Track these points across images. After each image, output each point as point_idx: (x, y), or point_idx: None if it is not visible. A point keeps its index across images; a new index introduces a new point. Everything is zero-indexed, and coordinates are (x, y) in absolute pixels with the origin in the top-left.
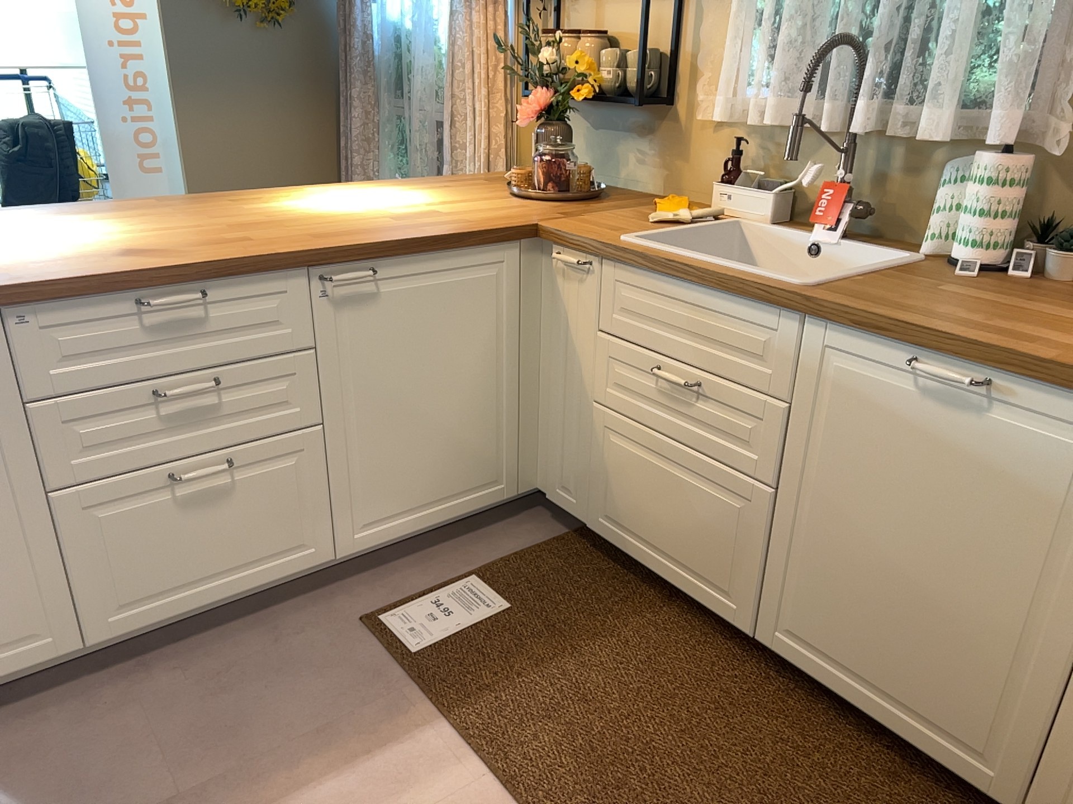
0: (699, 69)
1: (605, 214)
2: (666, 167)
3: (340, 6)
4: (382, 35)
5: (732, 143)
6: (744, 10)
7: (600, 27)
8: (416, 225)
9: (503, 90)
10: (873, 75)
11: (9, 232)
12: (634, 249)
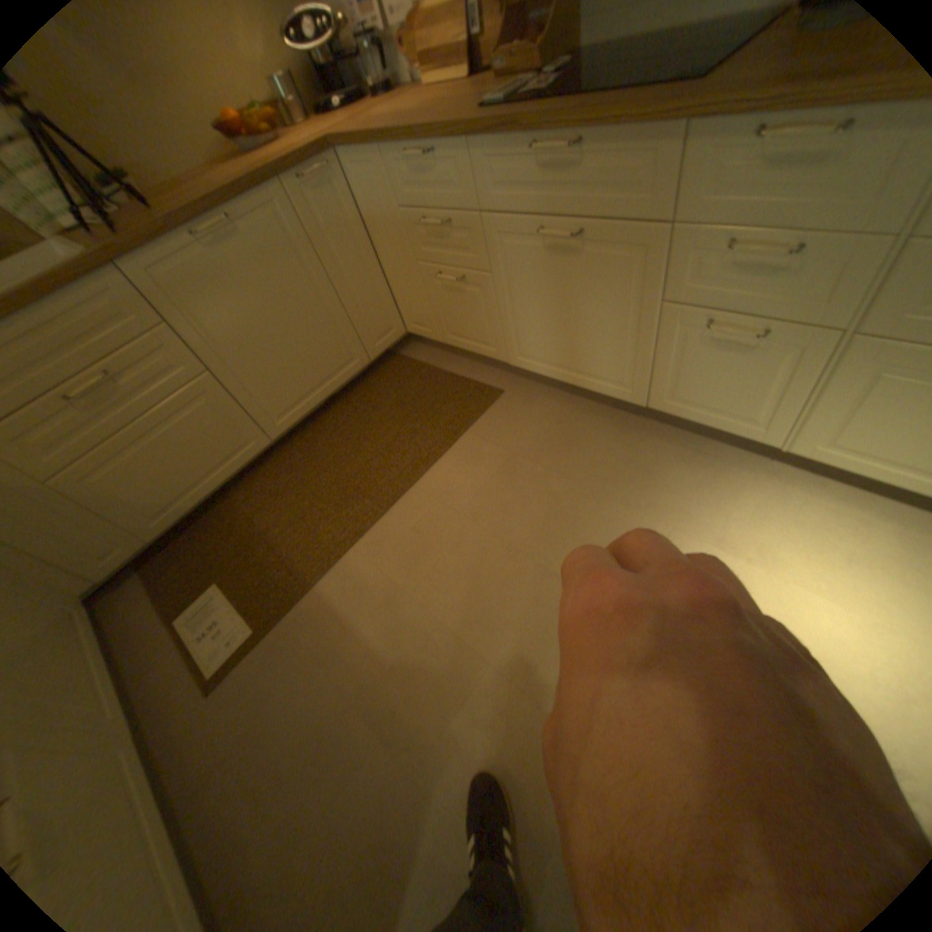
0: None
1: None
2: None
3: None
4: None
5: None
6: None
7: None
8: None
9: None
10: None
11: None
12: None
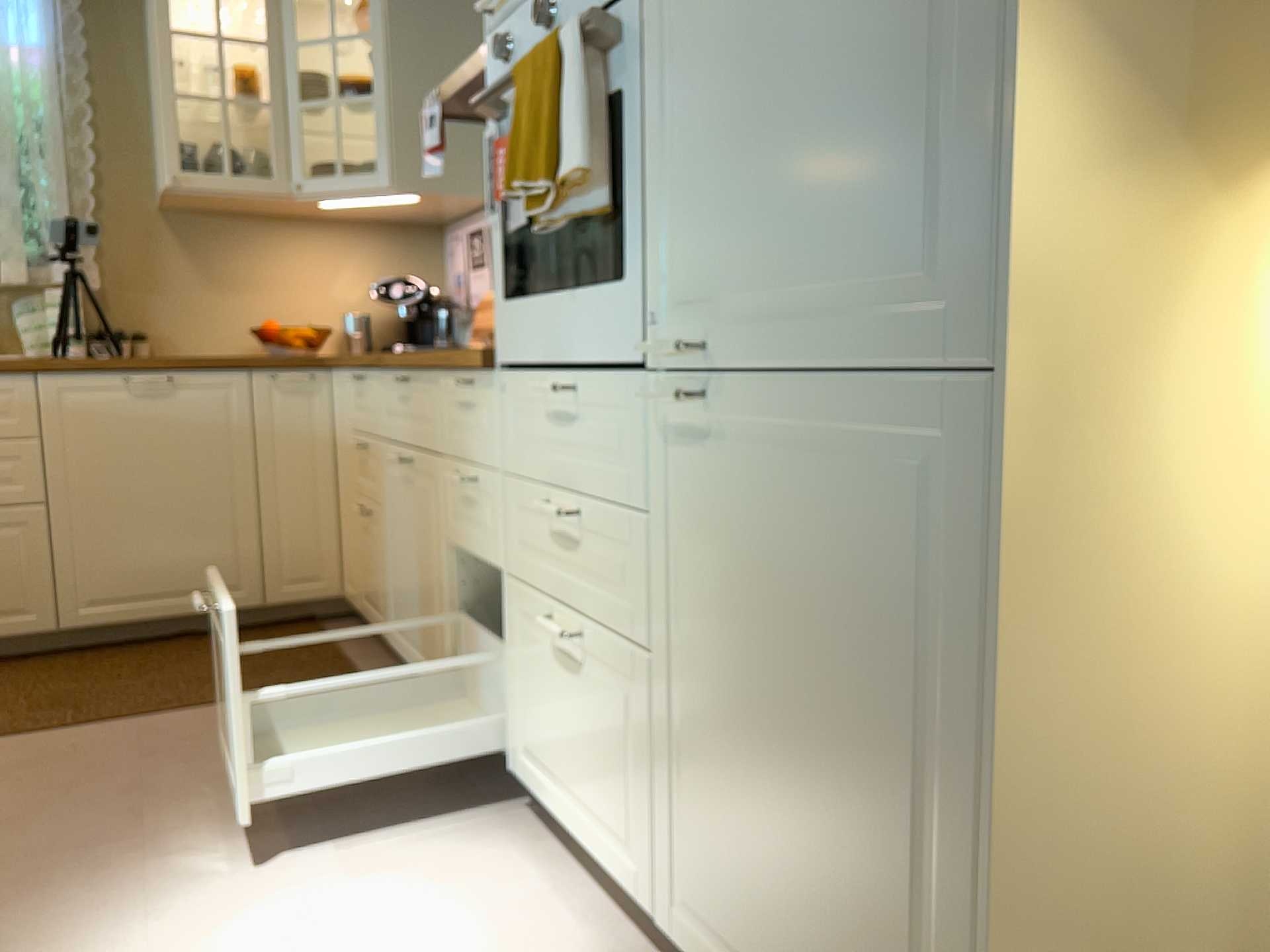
0: None
1: None
2: None
3: None
4: None
5: None
6: None
7: None
8: None
9: None
10: None
11: None
12: None
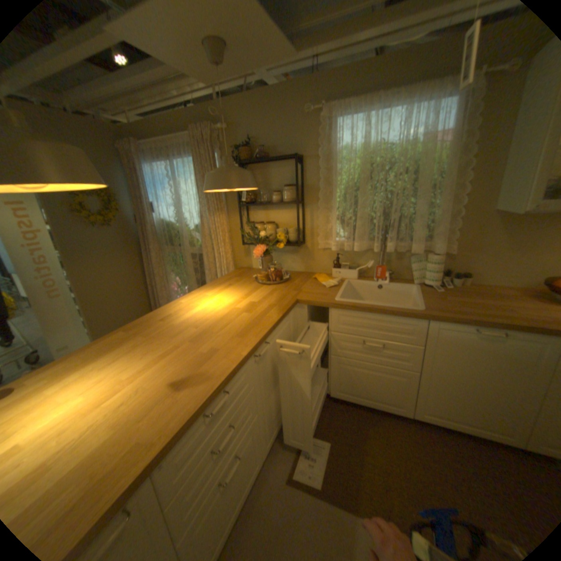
0: (314, 231)
1: (307, 287)
2: (305, 263)
3: (134, 214)
4: (158, 224)
5: (331, 253)
6: (338, 215)
7: (268, 219)
8: (262, 314)
9: (228, 242)
10: (393, 234)
11: (74, 393)
12: (347, 304)
